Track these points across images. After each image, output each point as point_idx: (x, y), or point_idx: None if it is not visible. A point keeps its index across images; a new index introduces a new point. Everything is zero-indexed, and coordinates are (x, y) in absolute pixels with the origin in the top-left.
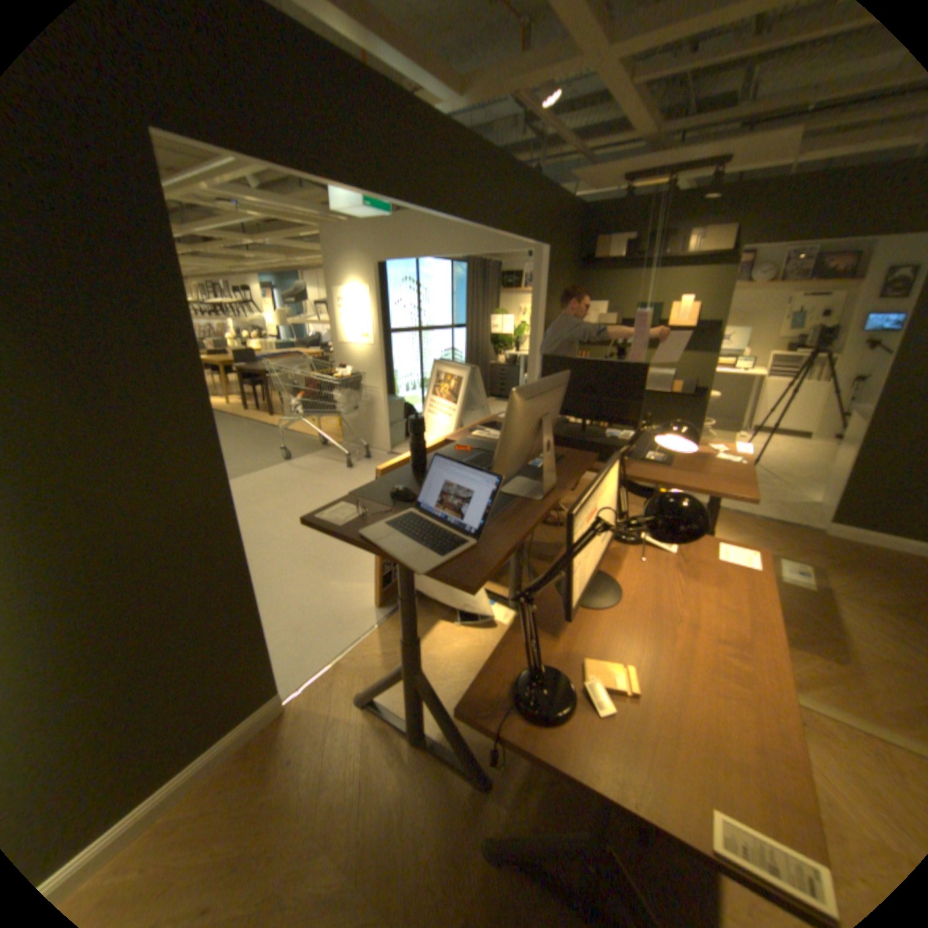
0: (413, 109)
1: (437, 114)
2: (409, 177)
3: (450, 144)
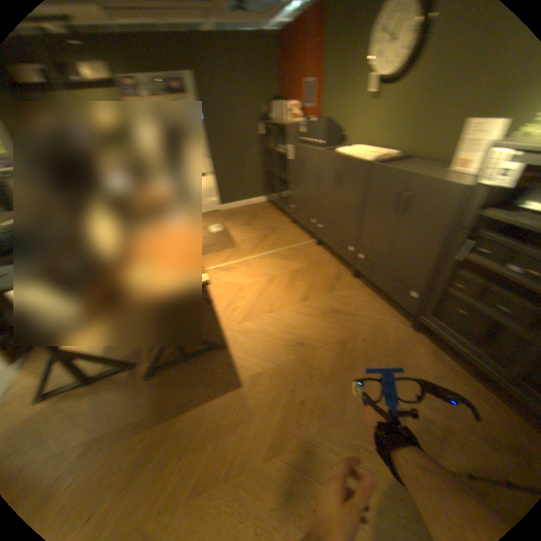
0: None
1: None
2: None
3: None
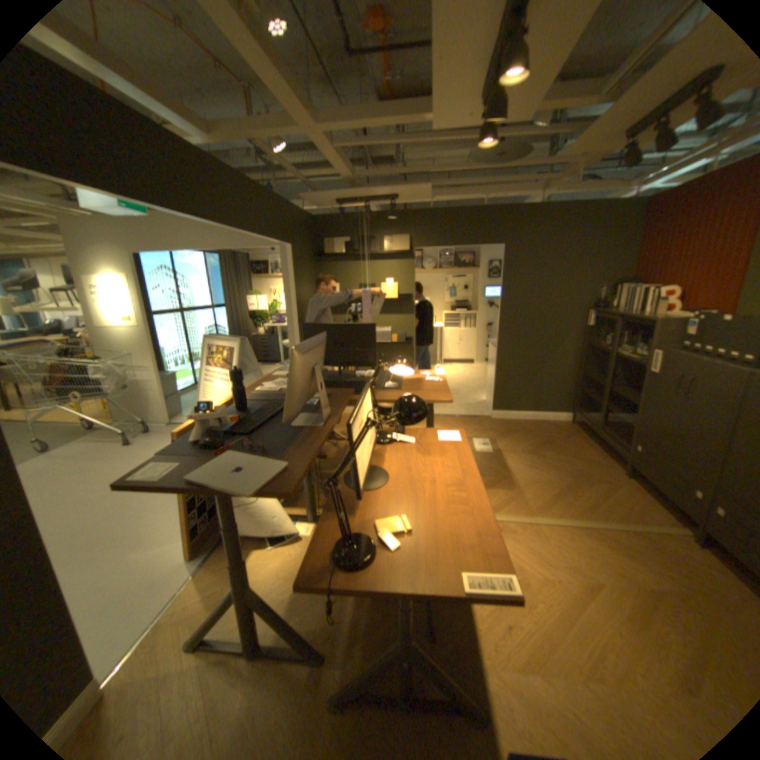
0: (167, 139)
1: (188, 144)
2: (171, 190)
3: (202, 167)
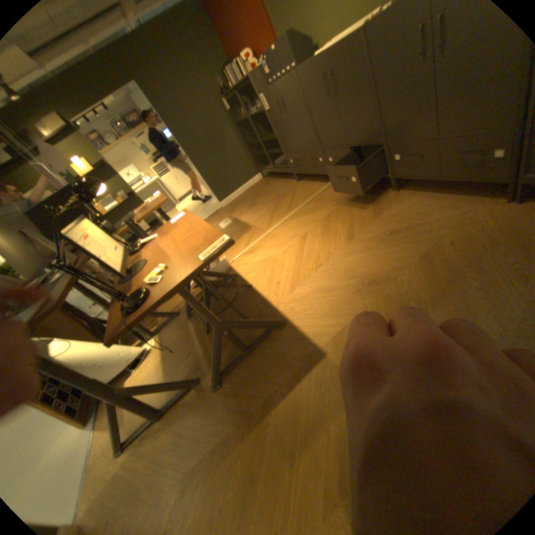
0: None
1: None
2: None
3: None
